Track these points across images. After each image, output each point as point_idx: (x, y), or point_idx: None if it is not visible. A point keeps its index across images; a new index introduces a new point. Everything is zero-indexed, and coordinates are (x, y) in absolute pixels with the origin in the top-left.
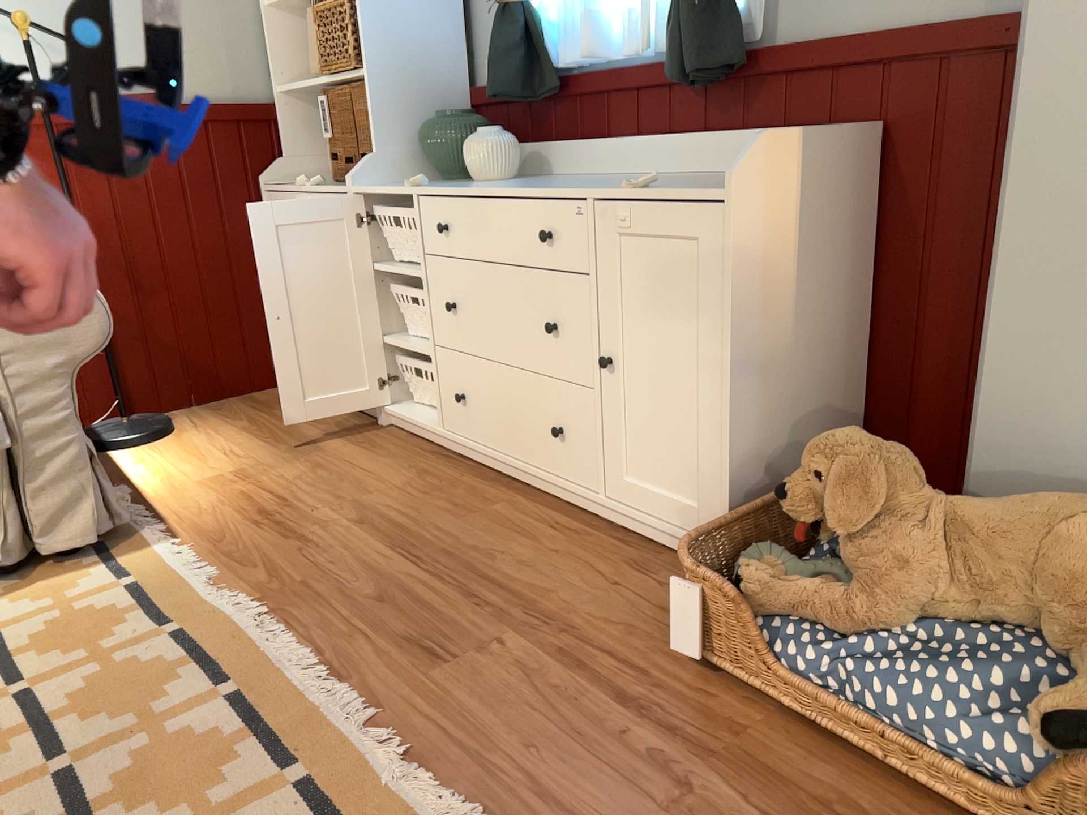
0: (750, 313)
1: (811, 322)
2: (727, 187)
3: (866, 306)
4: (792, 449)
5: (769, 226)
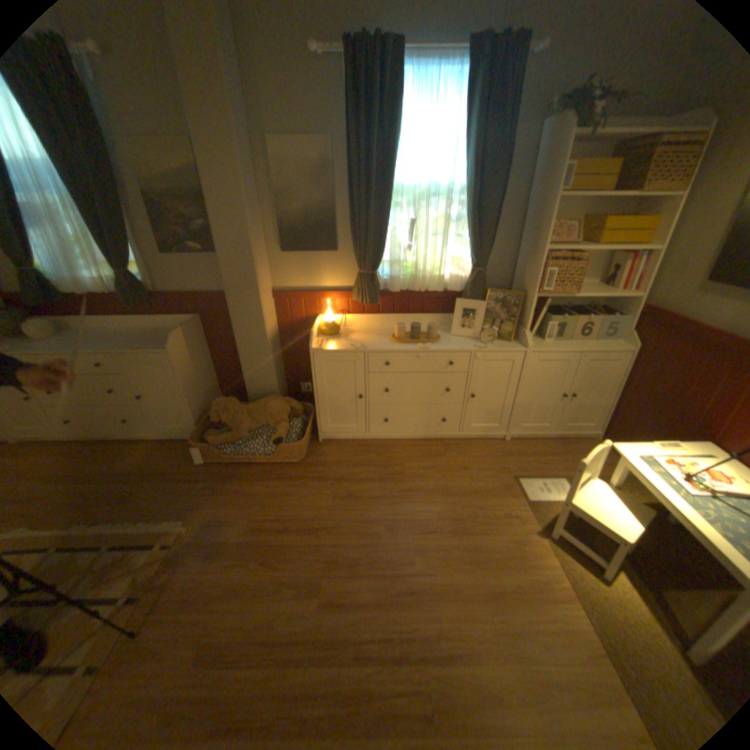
0: (183, 377)
1: (198, 370)
2: (165, 348)
3: (210, 359)
4: (204, 402)
5: (180, 354)
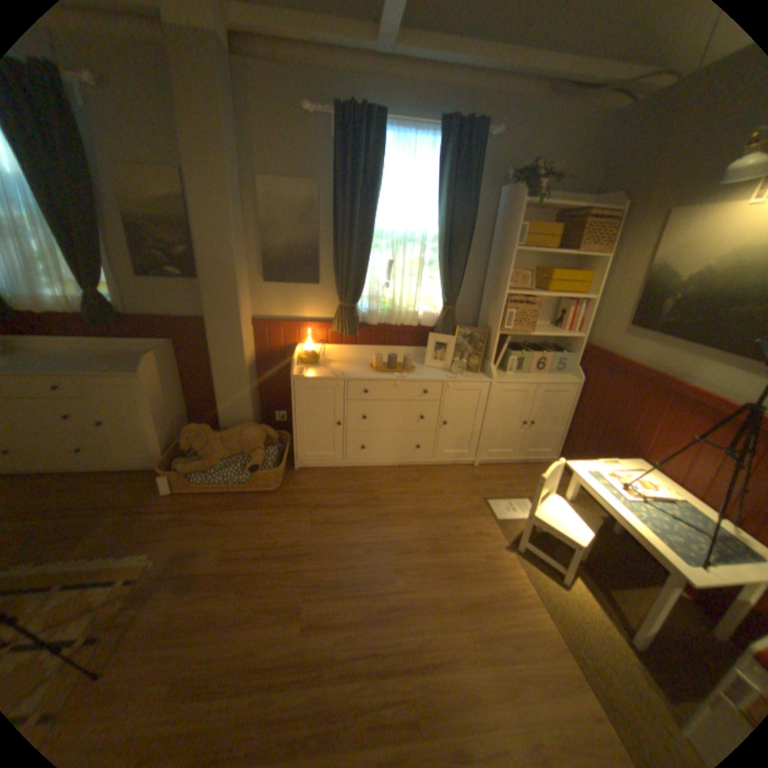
0: (152, 403)
1: (168, 396)
2: (135, 371)
3: (180, 385)
4: (171, 430)
5: (151, 378)
